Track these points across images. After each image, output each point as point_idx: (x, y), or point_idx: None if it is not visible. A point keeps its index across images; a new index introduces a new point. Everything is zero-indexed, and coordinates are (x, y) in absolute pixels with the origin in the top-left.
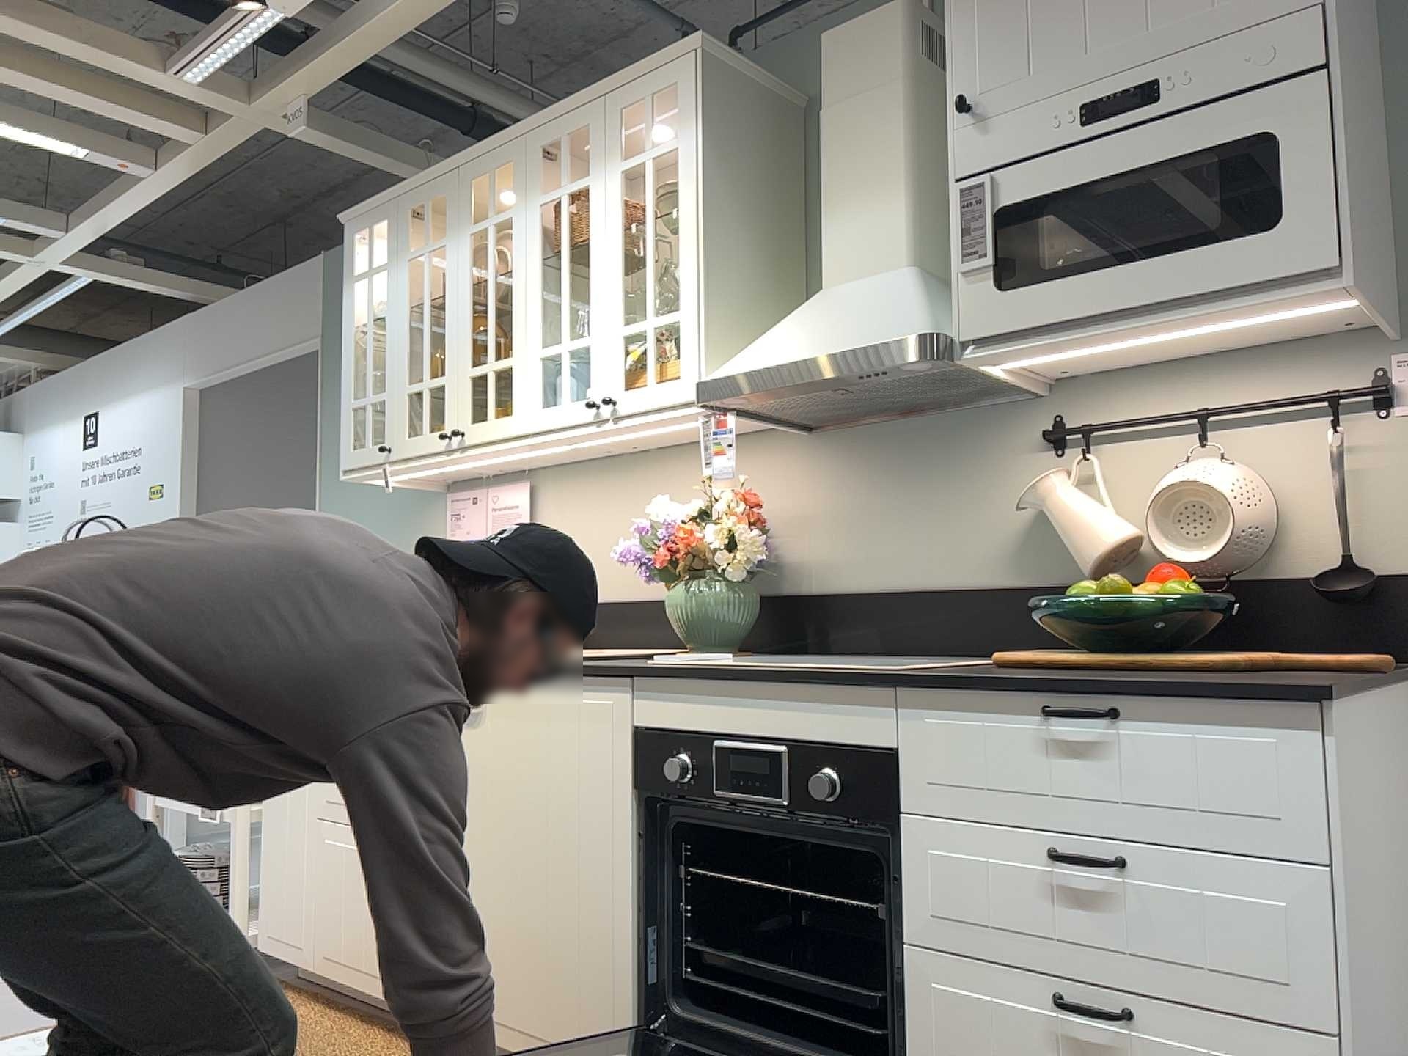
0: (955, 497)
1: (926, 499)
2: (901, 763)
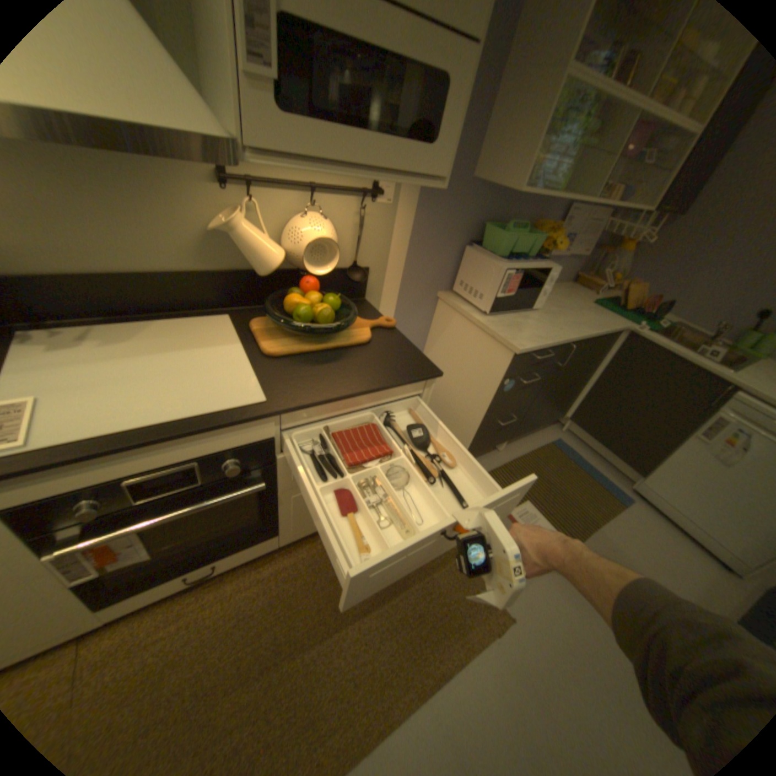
0: (140, 205)
1: (110, 203)
2: (276, 440)
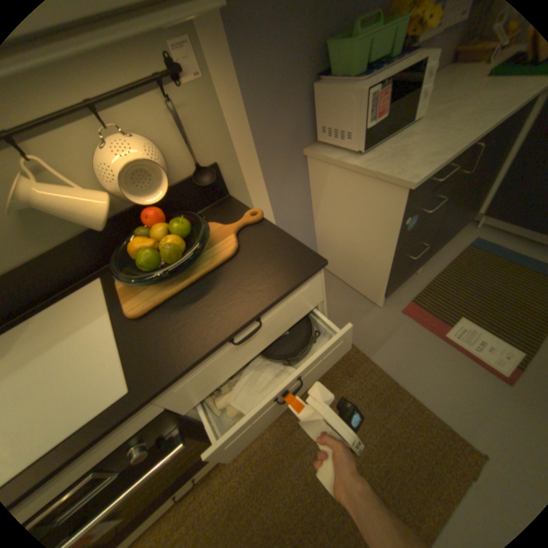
0: None
1: None
2: (169, 410)
